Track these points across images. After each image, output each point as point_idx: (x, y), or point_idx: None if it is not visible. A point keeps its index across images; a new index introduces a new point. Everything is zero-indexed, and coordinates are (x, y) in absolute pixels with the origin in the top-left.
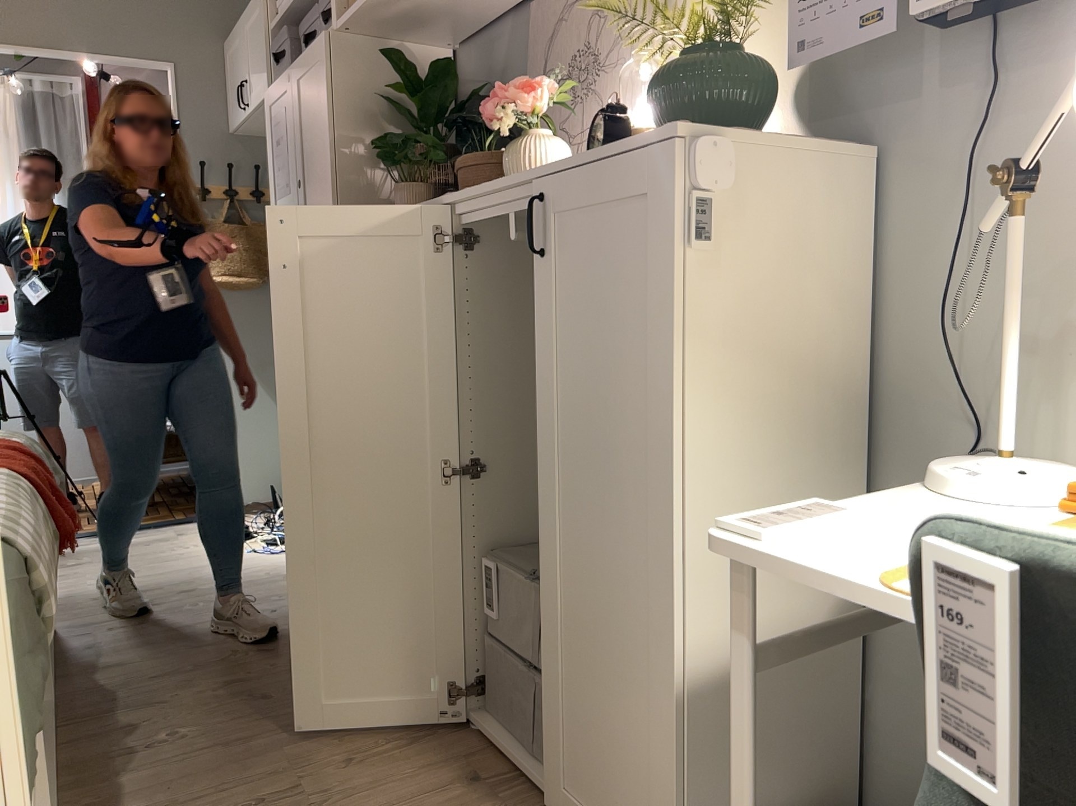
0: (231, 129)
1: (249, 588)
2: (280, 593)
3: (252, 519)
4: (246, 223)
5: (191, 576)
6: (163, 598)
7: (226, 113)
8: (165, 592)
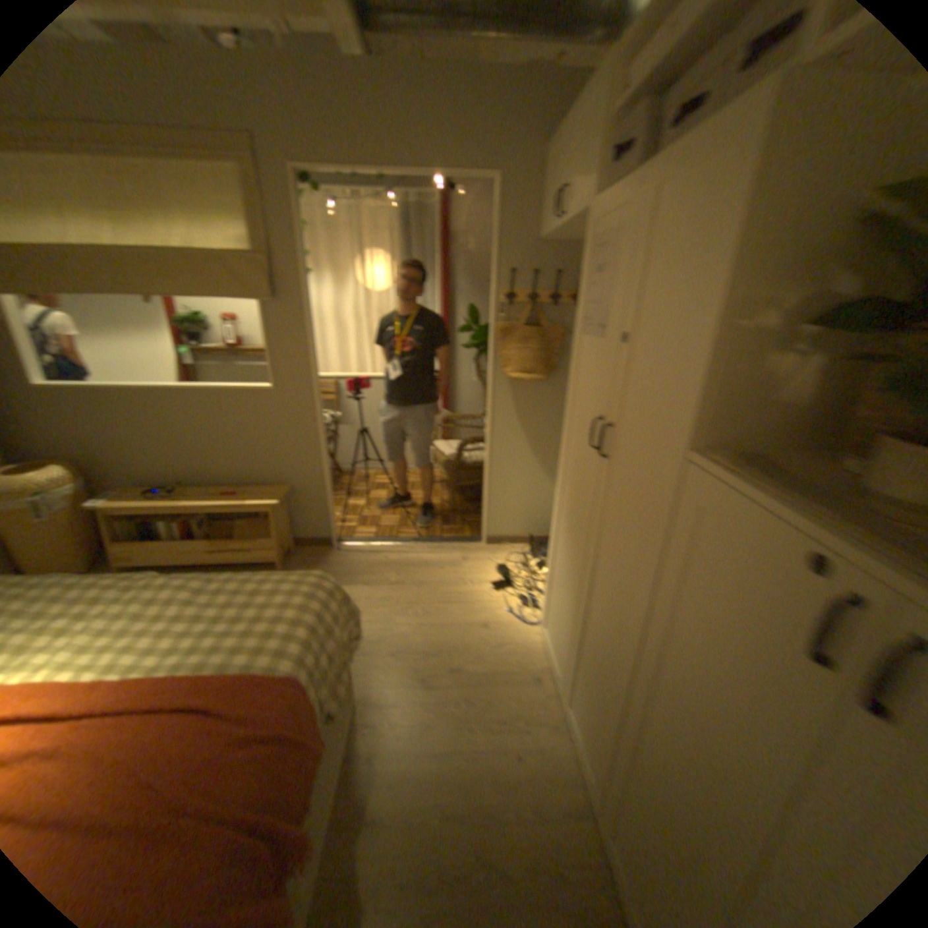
0: (541, 238)
1: (501, 688)
2: (526, 717)
3: (512, 560)
4: (541, 326)
5: (460, 642)
6: (435, 678)
7: (538, 221)
8: (439, 664)
